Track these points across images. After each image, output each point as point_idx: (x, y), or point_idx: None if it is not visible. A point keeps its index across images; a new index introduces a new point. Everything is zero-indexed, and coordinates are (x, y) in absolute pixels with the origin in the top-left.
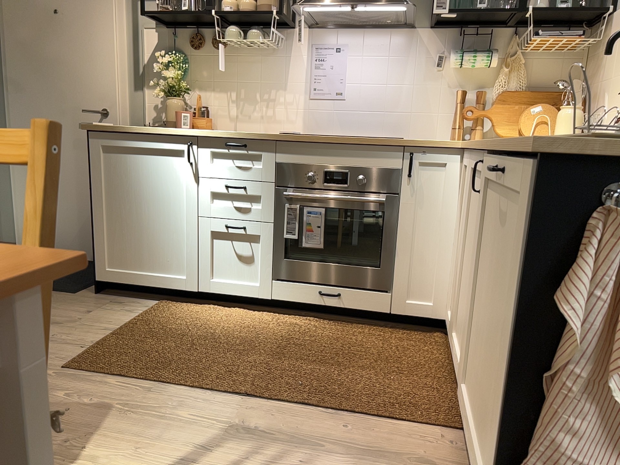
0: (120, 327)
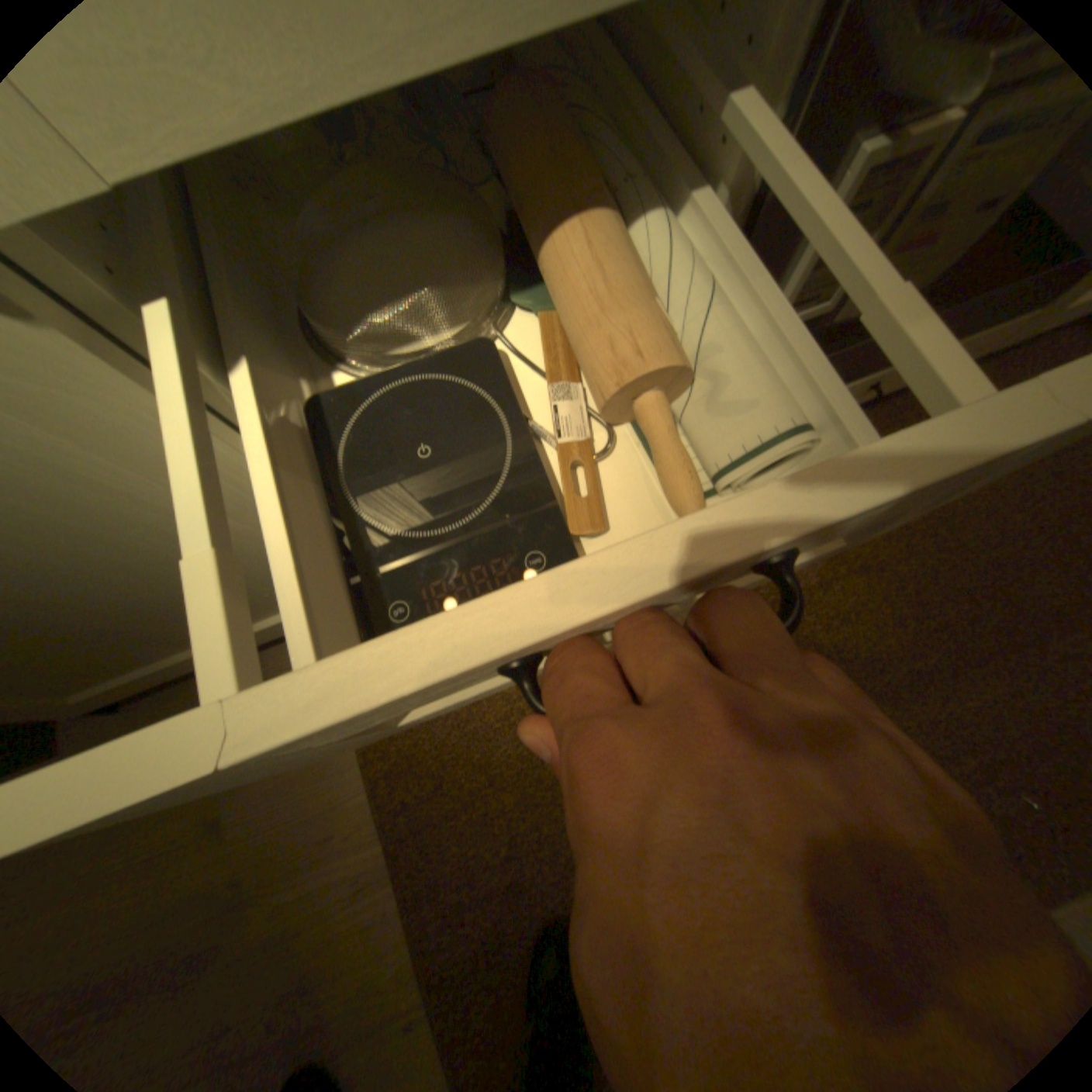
0: (380, 852)
